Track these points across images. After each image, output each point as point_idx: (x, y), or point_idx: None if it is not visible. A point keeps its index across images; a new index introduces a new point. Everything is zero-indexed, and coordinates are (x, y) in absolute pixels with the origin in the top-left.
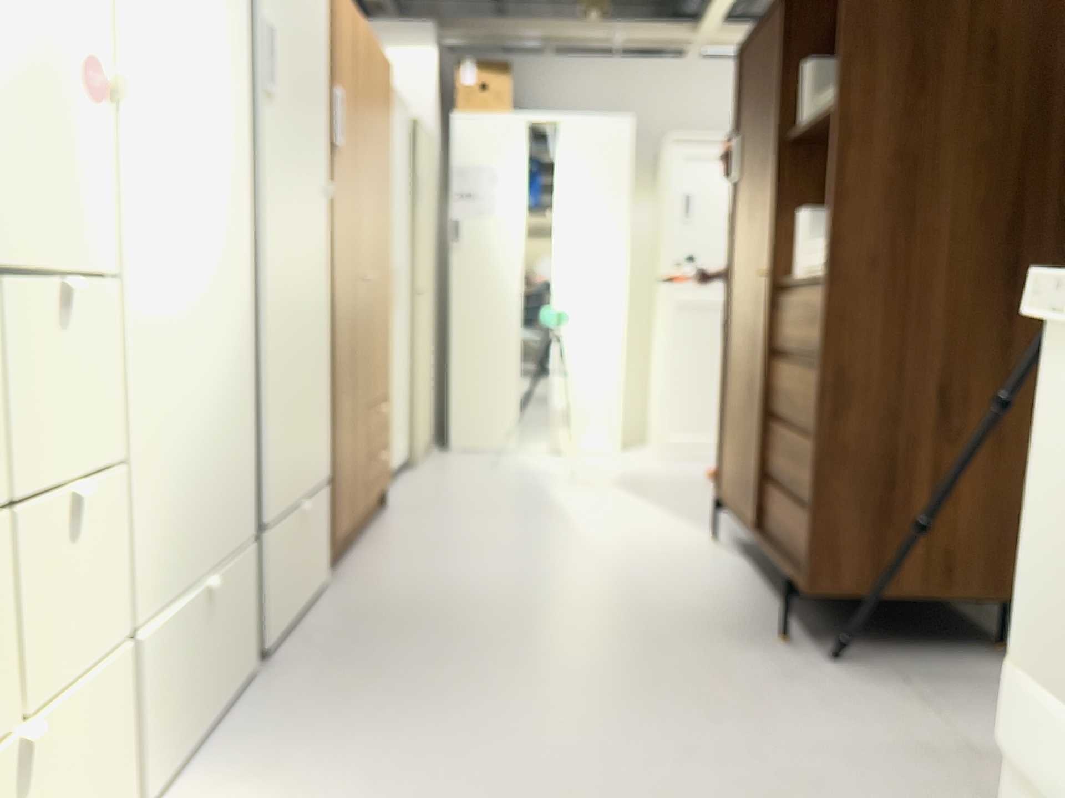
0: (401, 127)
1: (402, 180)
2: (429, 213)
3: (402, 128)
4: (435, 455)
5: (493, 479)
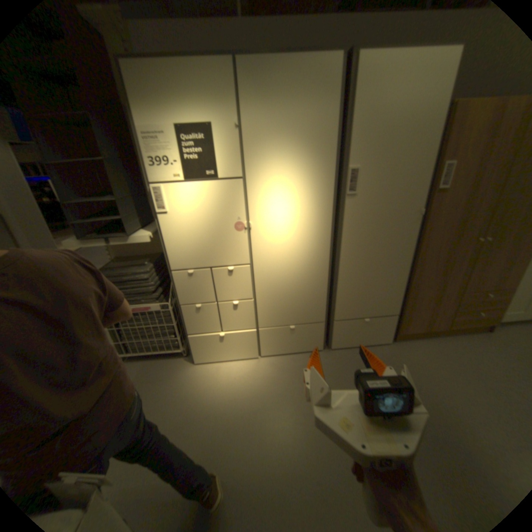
0: None
1: None
2: None
3: None
4: None
5: None
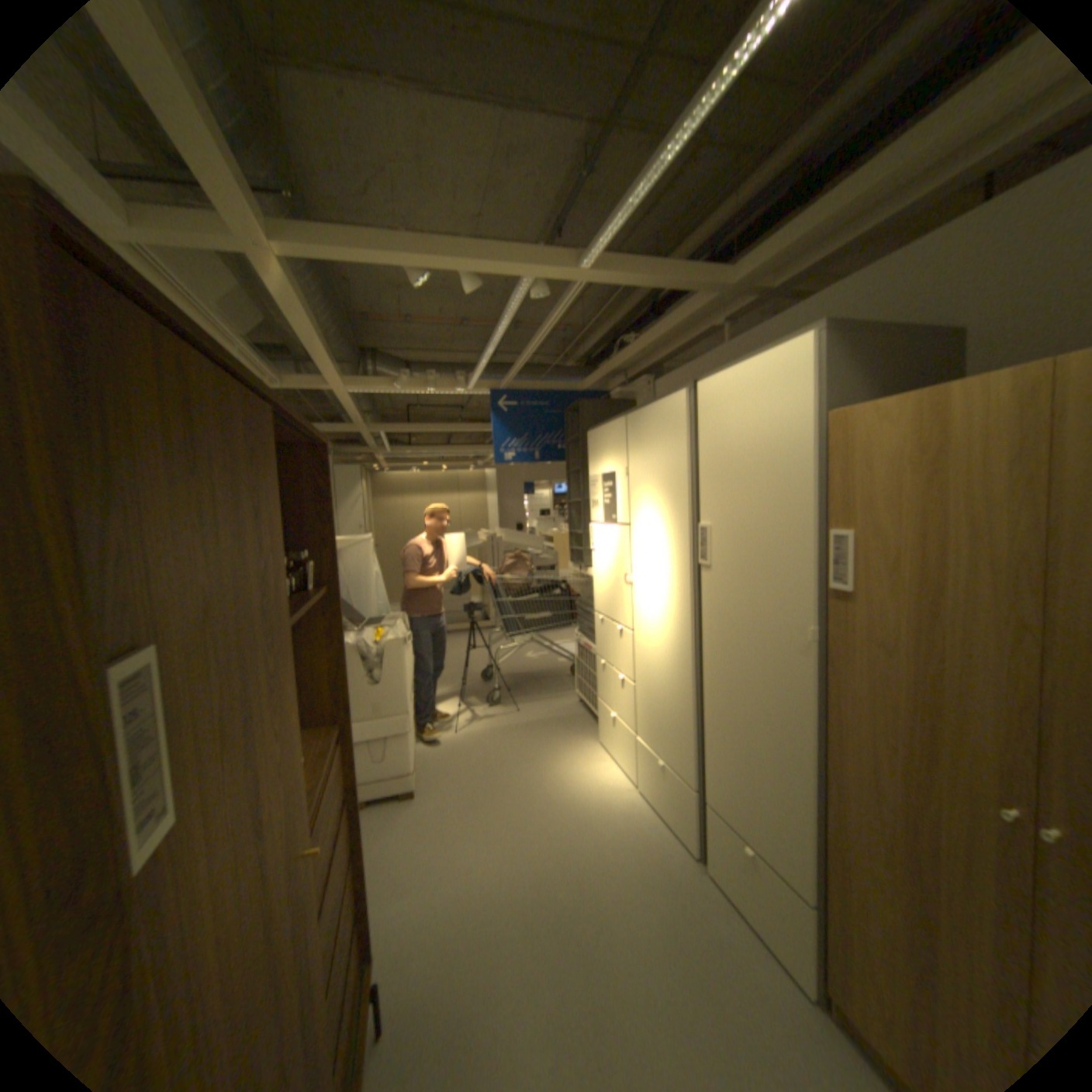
0: None
1: None
2: None
3: None
4: None
5: None
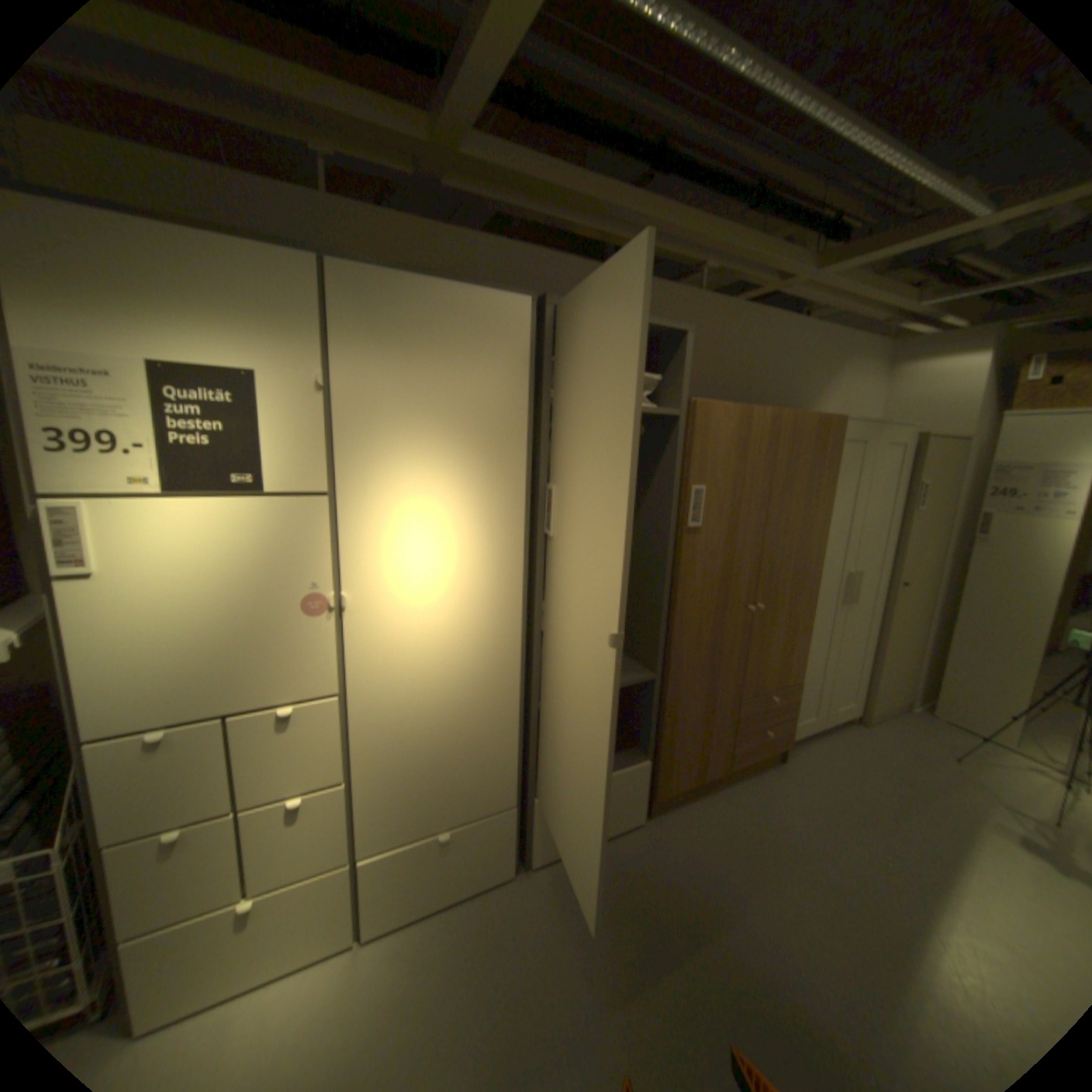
0: (894, 449)
1: (888, 494)
2: (945, 511)
3: (897, 449)
4: (914, 718)
5: (935, 779)
